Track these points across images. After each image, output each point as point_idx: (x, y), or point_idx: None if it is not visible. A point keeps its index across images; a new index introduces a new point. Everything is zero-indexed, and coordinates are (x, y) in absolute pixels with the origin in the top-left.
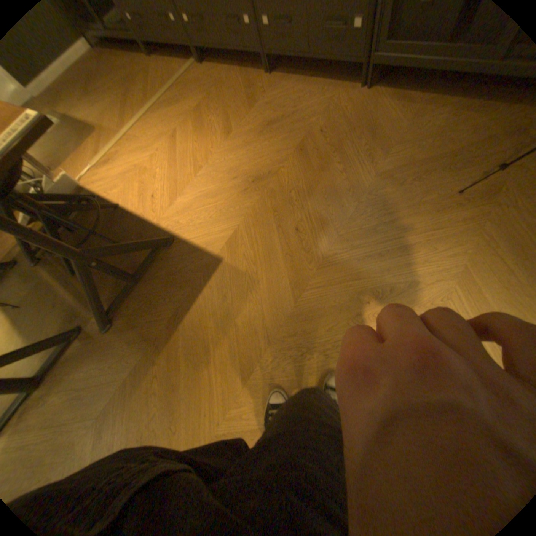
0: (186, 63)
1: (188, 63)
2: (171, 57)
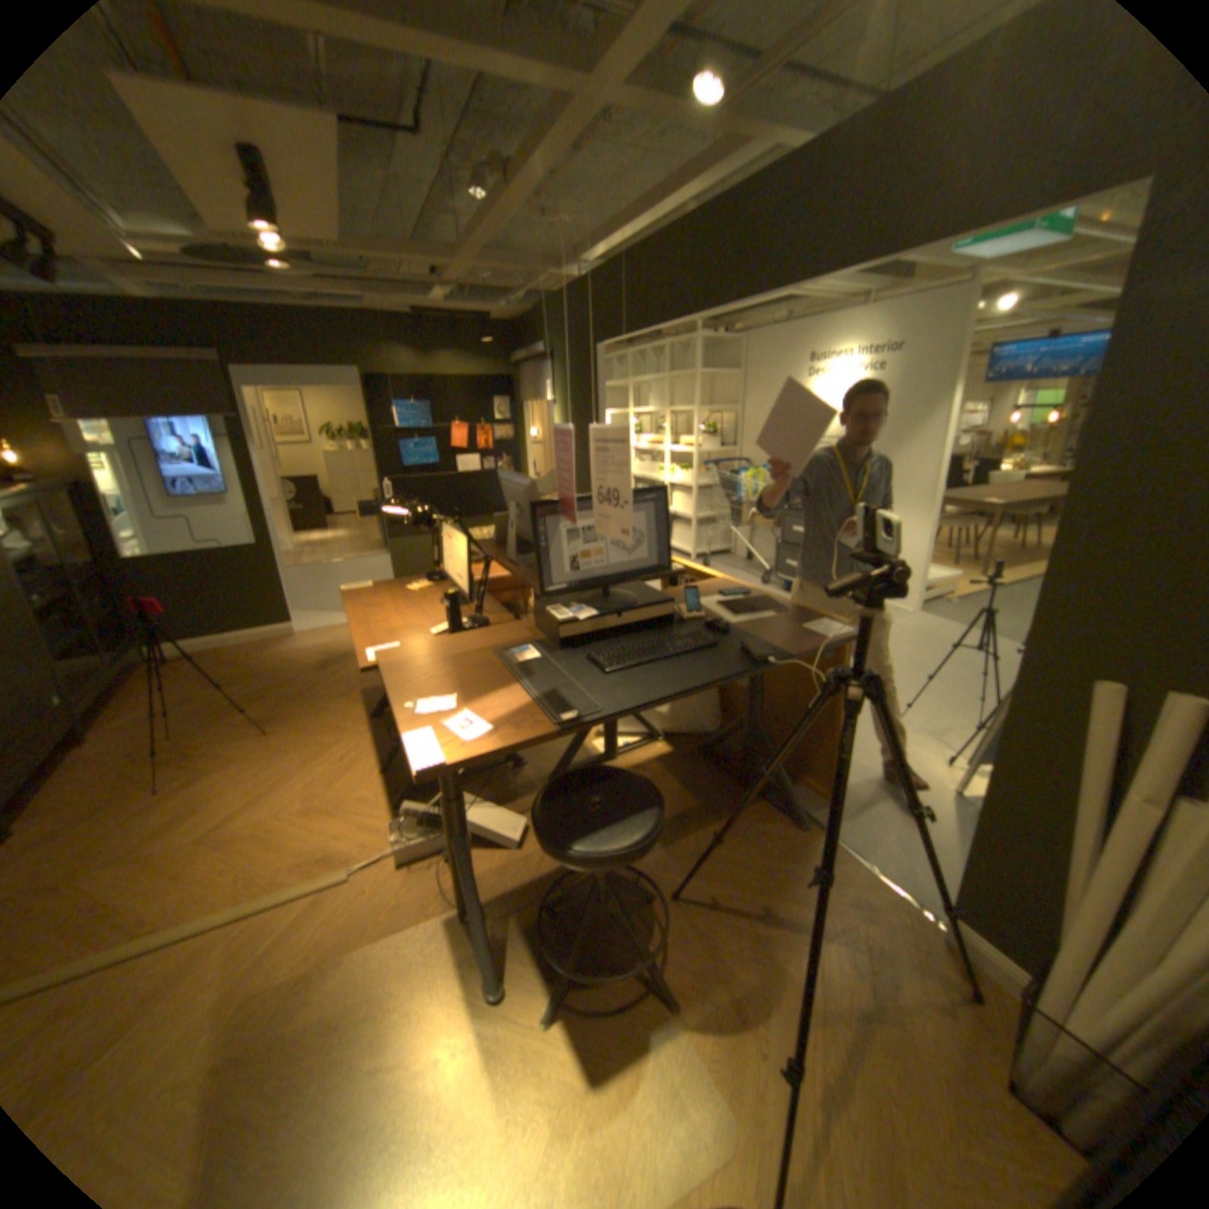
0: None
1: None
2: None
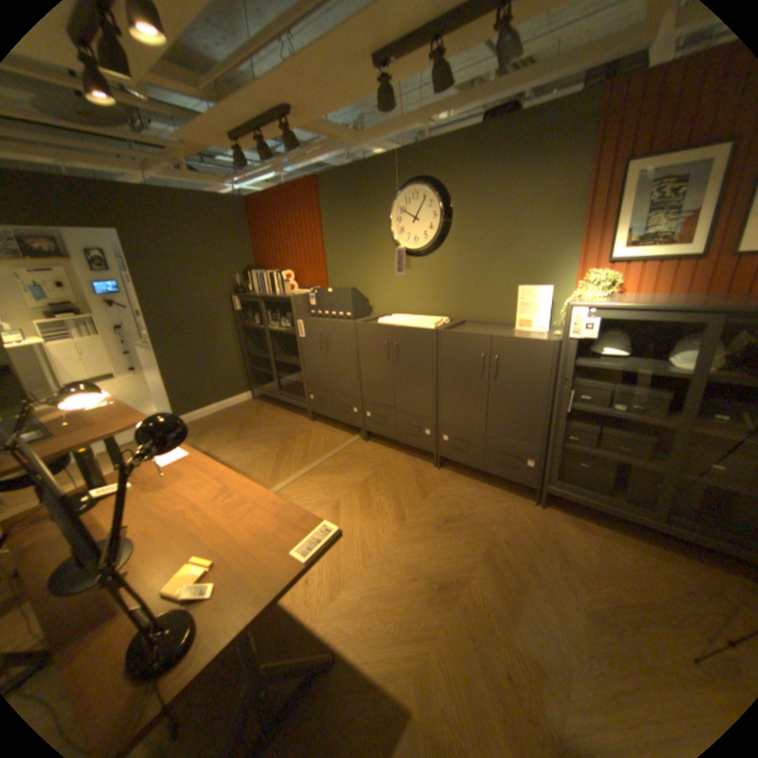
0: (351, 437)
1: (353, 438)
2: (336, 428)
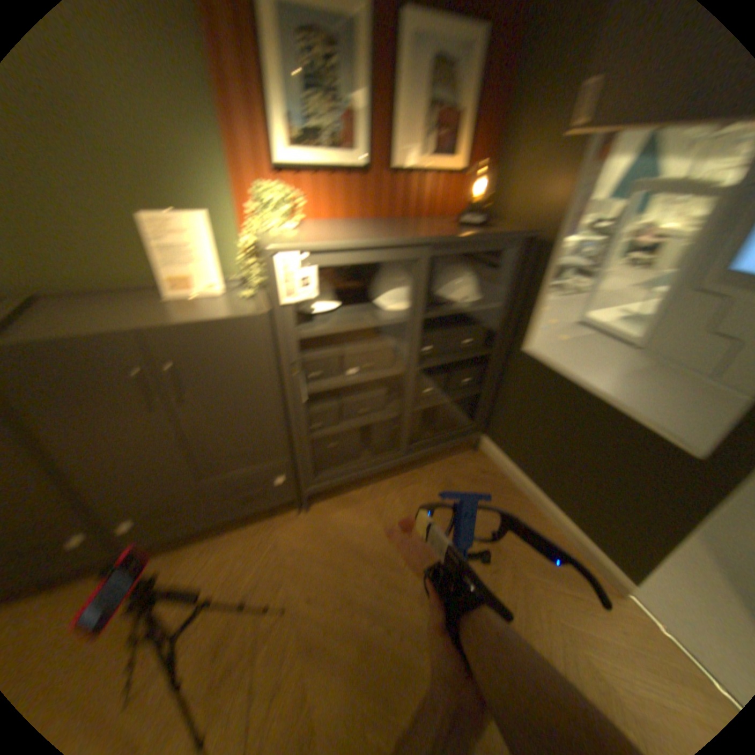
0: None
1: None
2: None
